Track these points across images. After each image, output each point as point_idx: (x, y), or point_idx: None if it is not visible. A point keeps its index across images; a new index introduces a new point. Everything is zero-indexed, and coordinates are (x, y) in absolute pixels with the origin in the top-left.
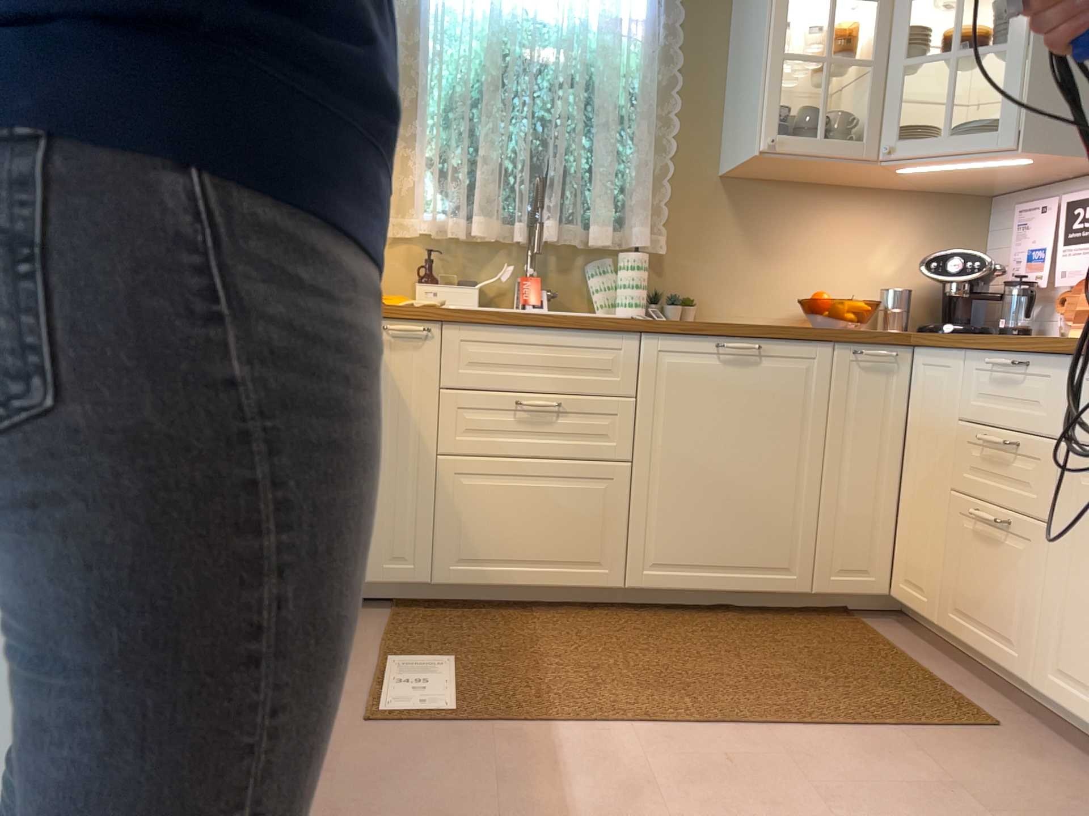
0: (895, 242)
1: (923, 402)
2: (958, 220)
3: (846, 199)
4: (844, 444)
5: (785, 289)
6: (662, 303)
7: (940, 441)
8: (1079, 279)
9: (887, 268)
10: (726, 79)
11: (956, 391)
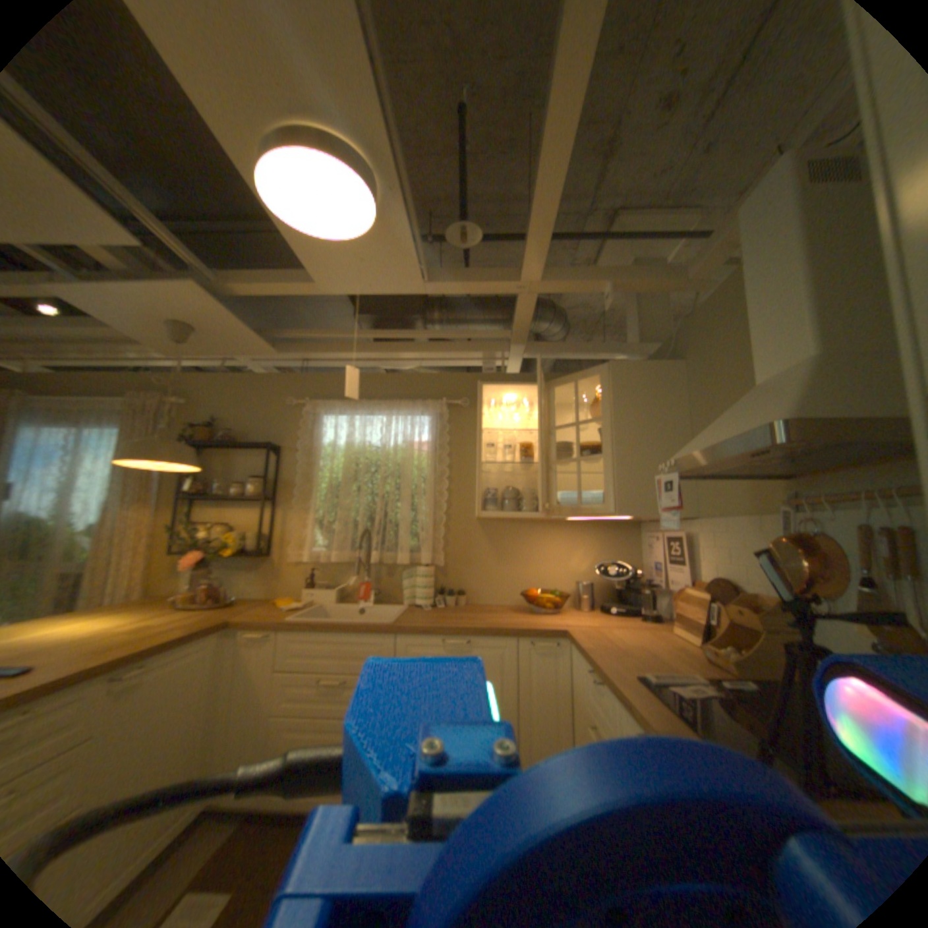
0: (584, 552)
1: (576, 681)
2: (621, 538)
3: (551, 529)
4: (530, 708)
5: (520, 583)
6: (447, 594)
7: (583, 715)
8: (679, 589)
9: (581, 568)
10: (476, 468)
11: (584, 682)
